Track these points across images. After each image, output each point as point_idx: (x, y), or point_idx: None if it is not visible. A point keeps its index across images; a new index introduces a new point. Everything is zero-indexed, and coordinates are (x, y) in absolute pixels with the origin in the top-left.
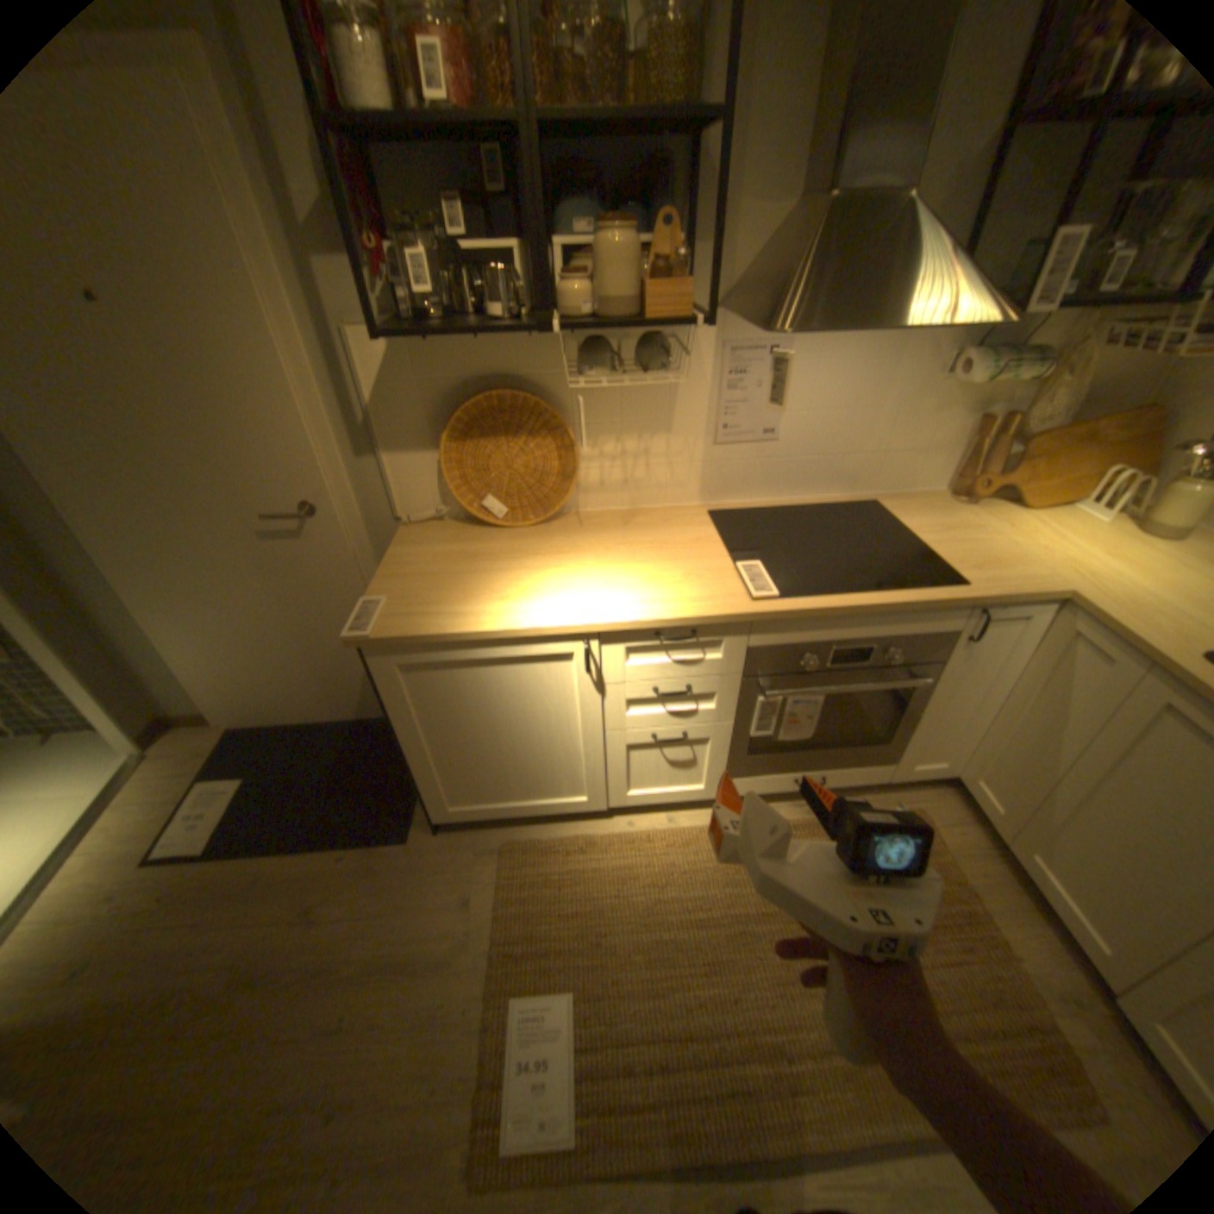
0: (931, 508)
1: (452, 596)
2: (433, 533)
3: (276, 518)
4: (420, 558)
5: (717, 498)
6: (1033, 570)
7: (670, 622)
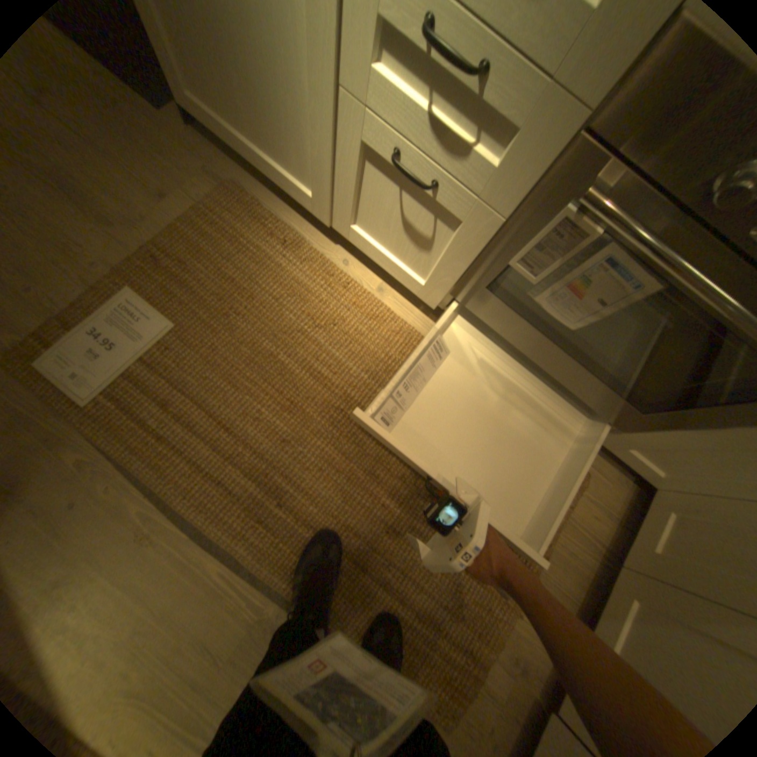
0: None
1: None
2: None
3: None
4: None
5: None
6: None
7: None
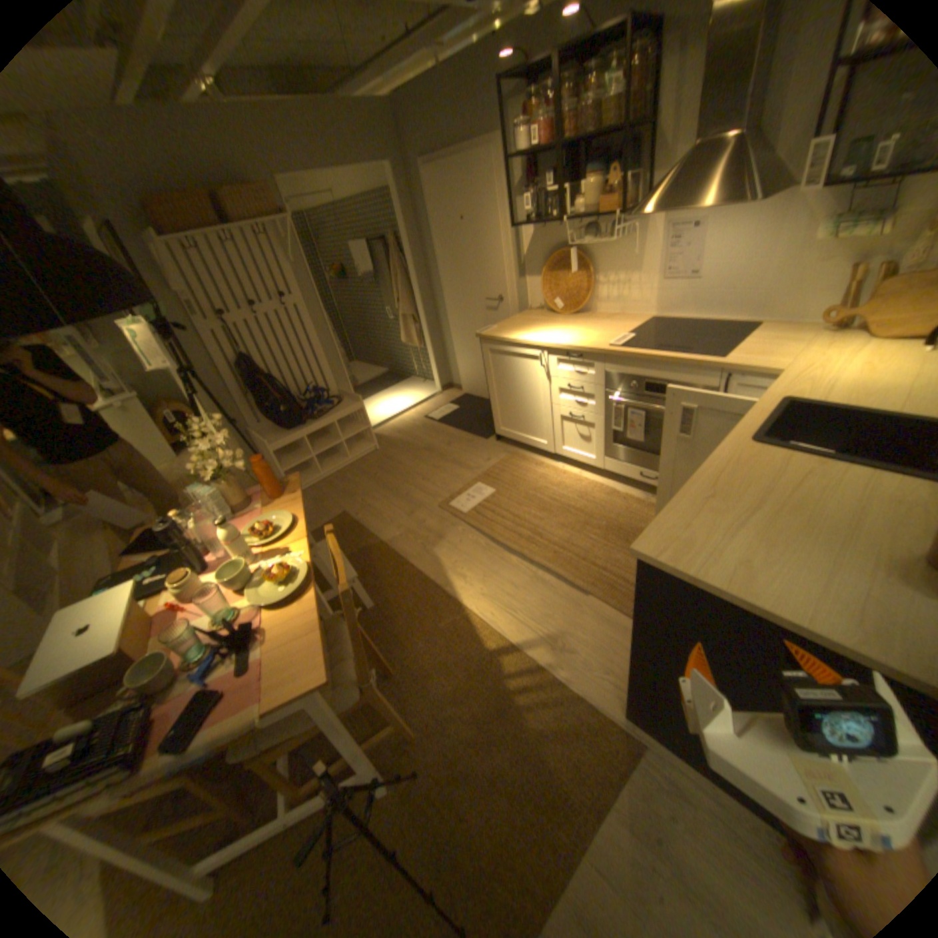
0: (795, 331)
1: (513, 330)
2: (533, 313)
3: (488, 300)
4: (519, 319)
5: (665, 312)
6: (783, 360)
7: (569, 348)
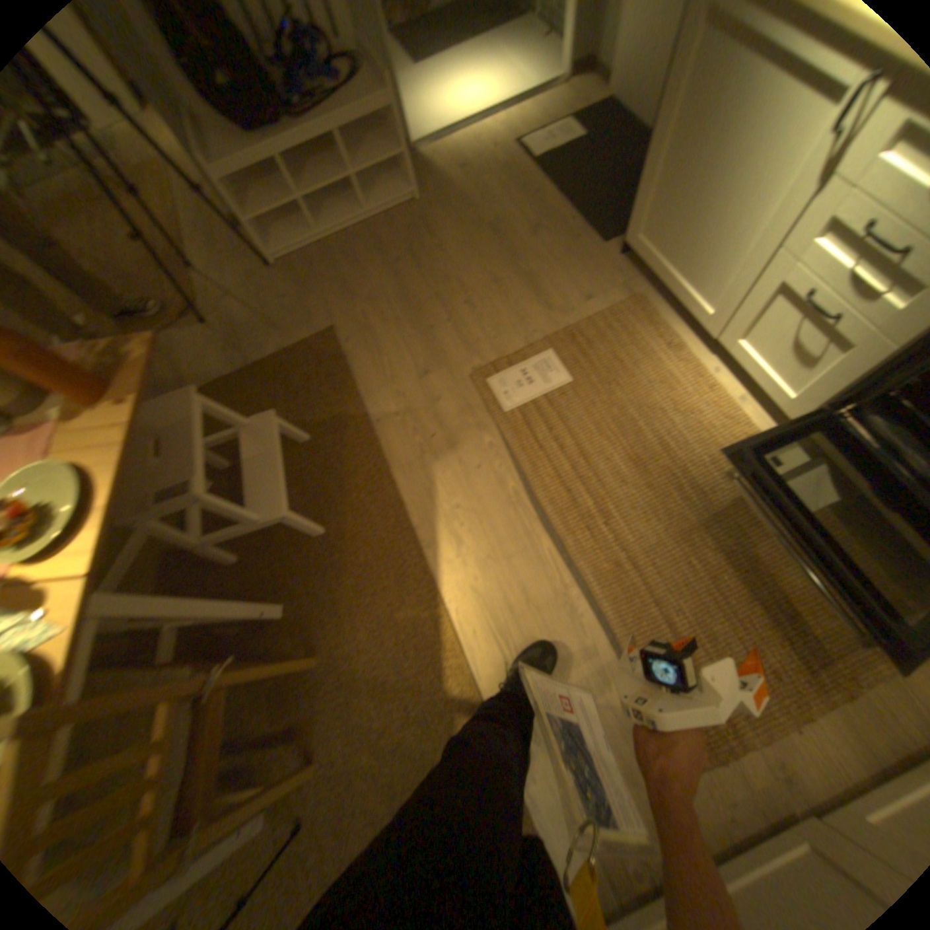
0: None
1: None
2: None
3: None
4: None
5: None
6: None
7: None
